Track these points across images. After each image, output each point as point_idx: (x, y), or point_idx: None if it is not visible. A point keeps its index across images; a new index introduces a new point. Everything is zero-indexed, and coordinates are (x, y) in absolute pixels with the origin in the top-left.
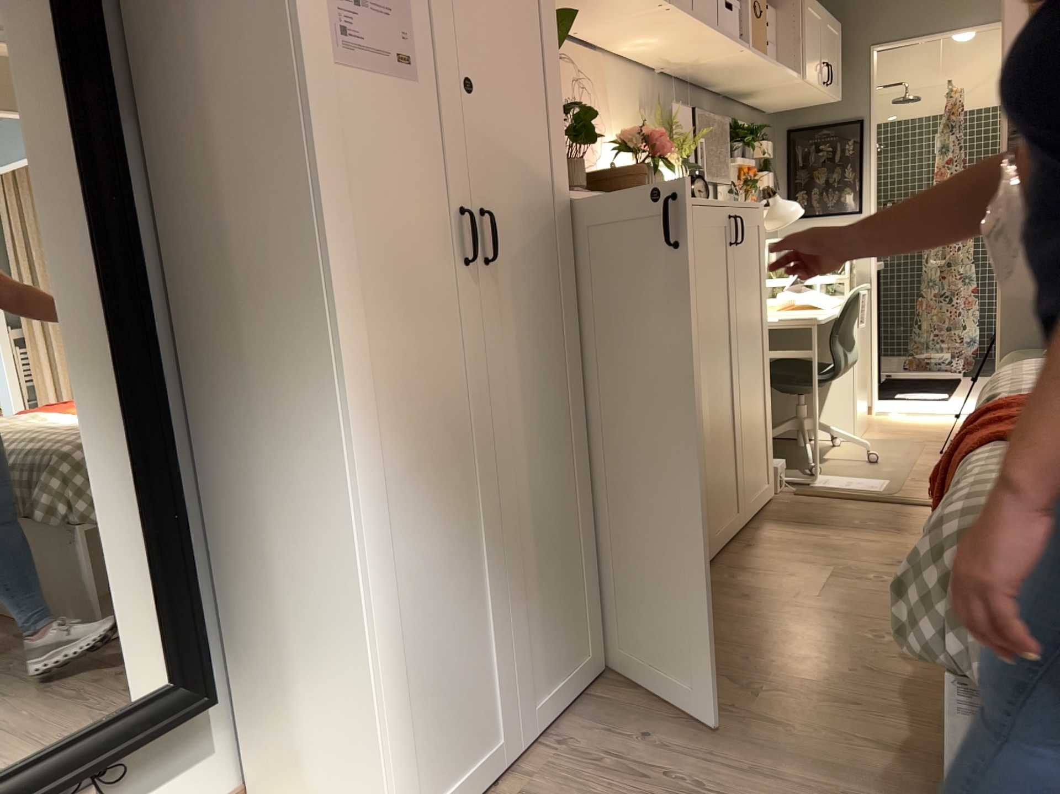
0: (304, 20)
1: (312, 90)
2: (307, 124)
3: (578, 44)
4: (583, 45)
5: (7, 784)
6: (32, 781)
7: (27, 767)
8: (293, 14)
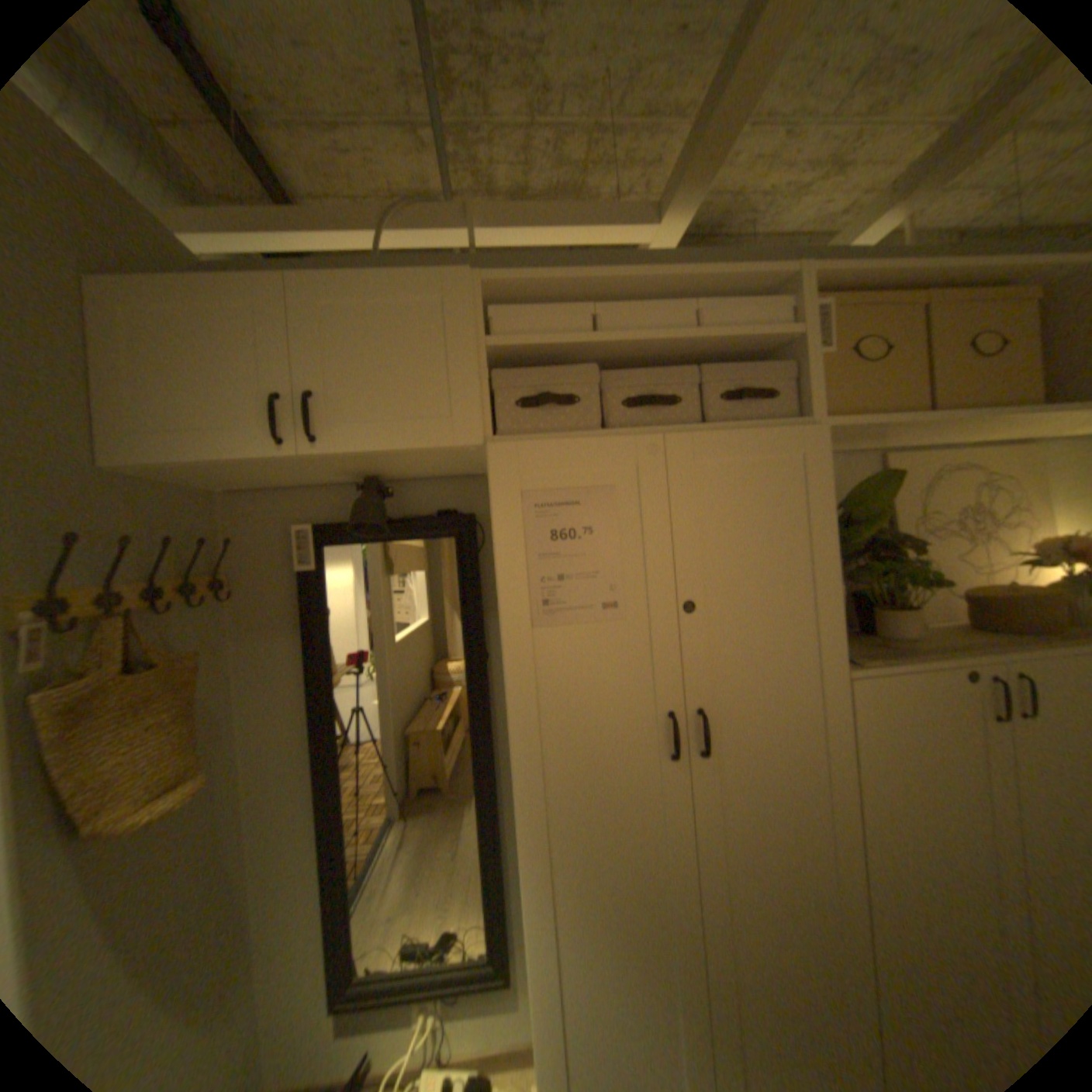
0: (511, 608)
1: (515, 654)
2: (507, 679)
3: (996, 445)
4: (1004, 443)
5: (395, 982)
6: (404, 988)
7: (406, 976)
8: (501, 607)
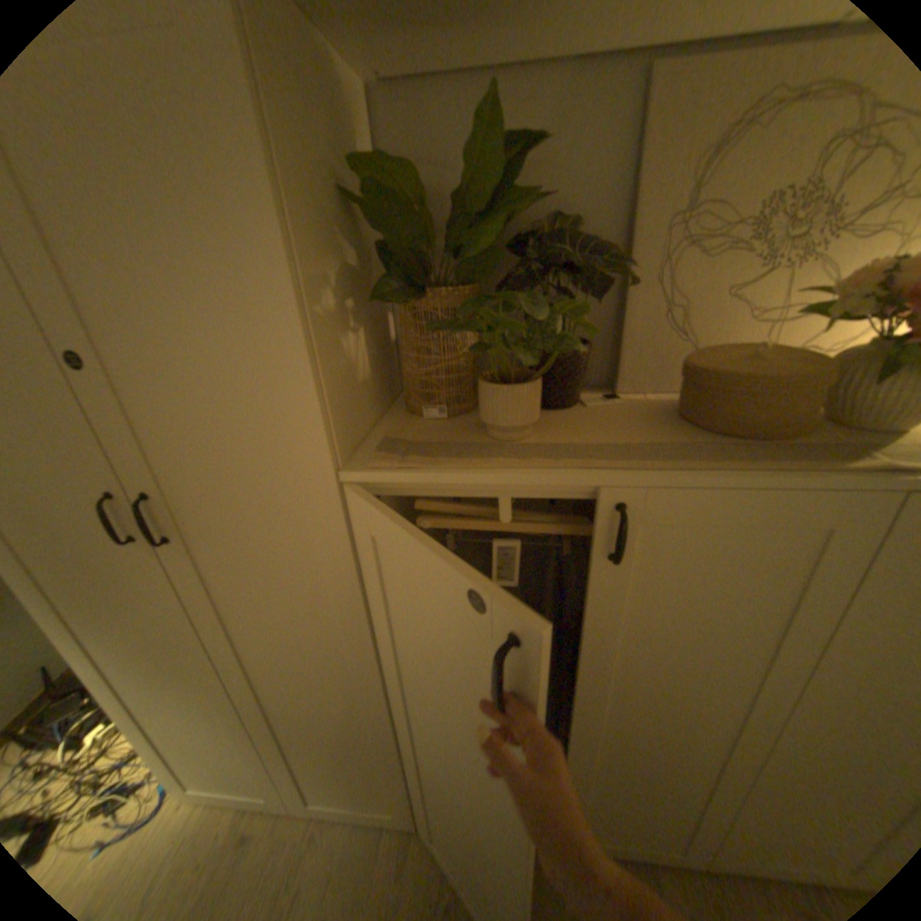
0: None
1: None
2: None
3: None
4: None
5: None
6: None
7: None
8: None
